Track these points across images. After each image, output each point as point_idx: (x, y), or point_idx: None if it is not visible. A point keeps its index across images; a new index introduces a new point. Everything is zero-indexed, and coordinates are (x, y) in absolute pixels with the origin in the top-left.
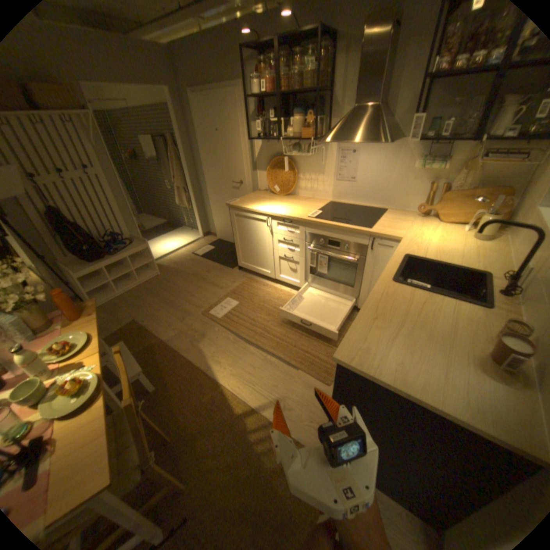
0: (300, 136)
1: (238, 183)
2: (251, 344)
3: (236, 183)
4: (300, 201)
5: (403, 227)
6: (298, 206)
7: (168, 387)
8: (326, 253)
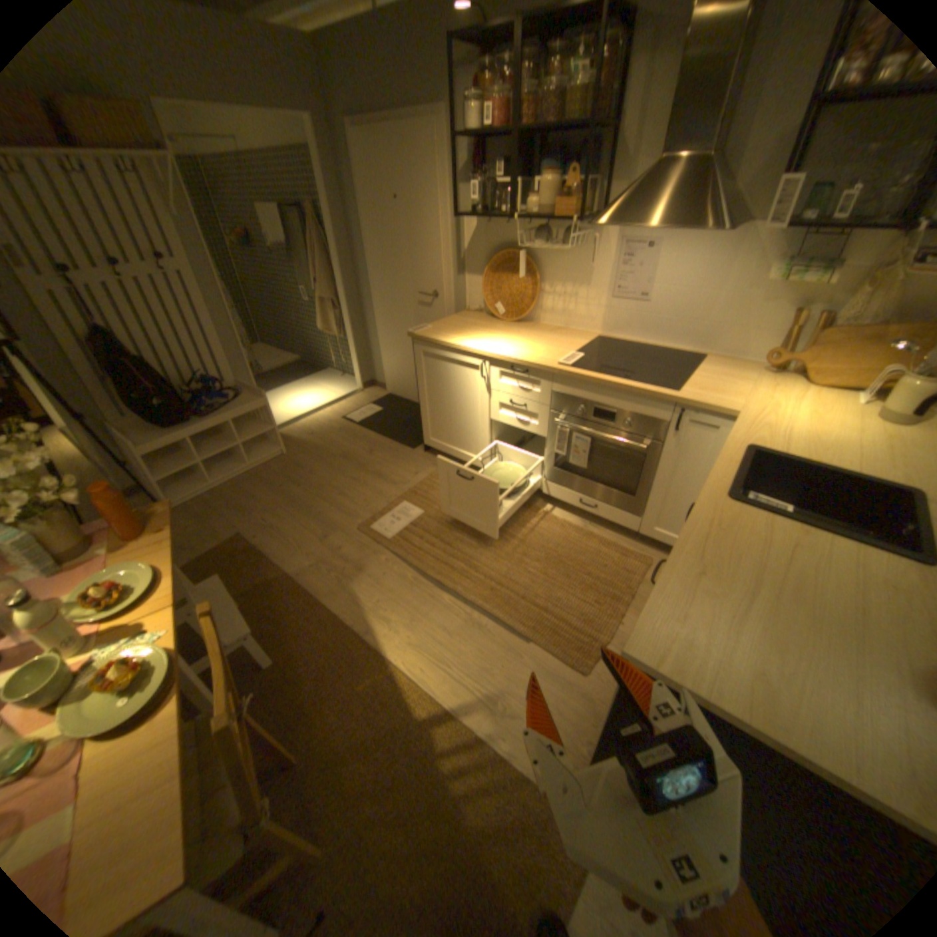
0: (550, 214)
1: (429, 296)
2: (445, 589)
3: (426, 295)
4: (543, 334)
5: (738, 390)
6: (540, 342)
7: (297, 660)
8: (589, 432)
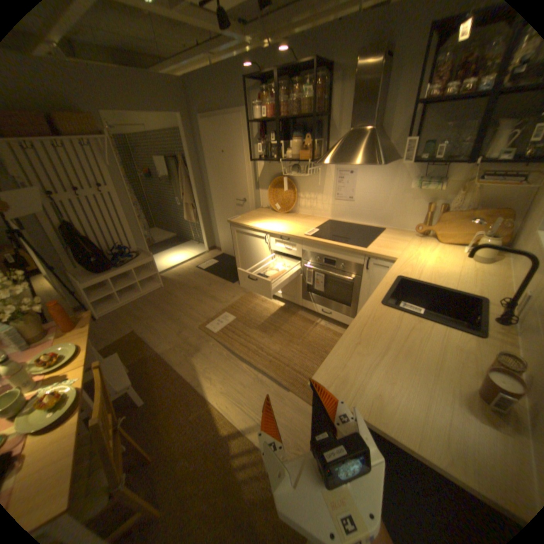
0: (299, 158)
1: (241, 201)
2: (243, 361)
3: (239, 201)
4: (299, 219)
5: (399, 247)
6: (297, 223)
7: (157, 403)
8: (322, 271)
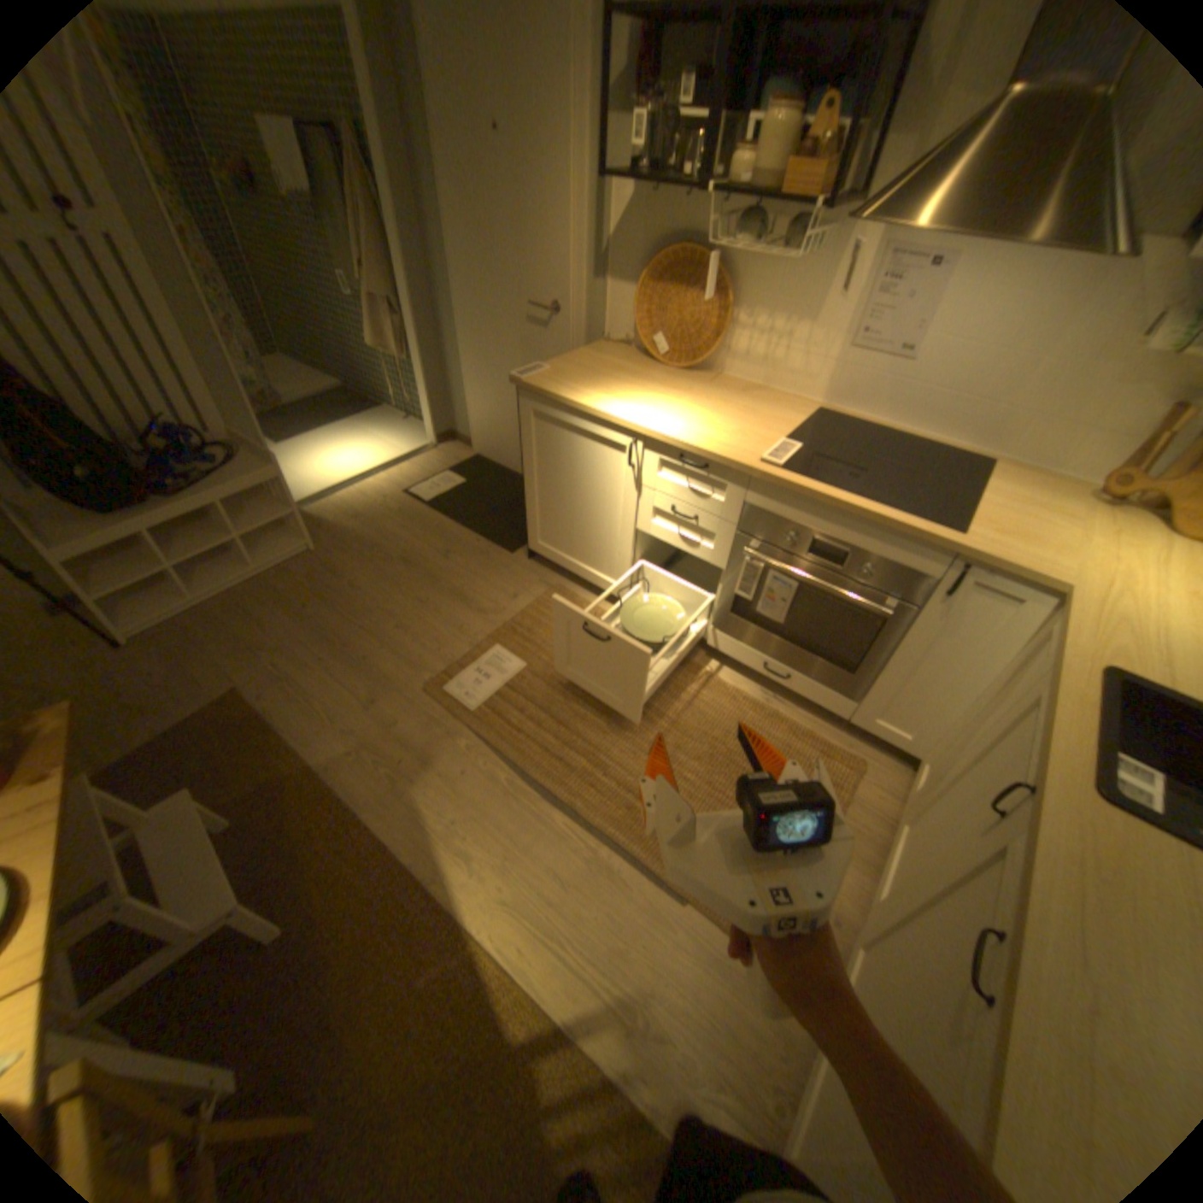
0: (768, 185)
1: (546, 309)
2: (558, 803)
3: (541, 308)
4: (731, 397)
5: (1062, 538)
6: (728, 412)
7: (322, 929)
8: (801, 577)
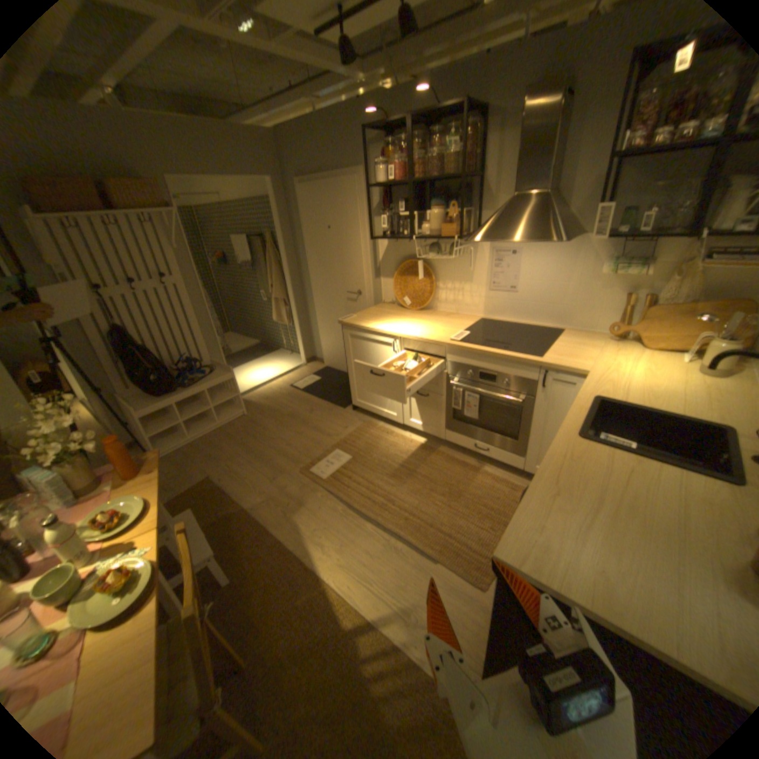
0: (439, 234)
1: (355, 294)
2: (368, 519)
3: (352, 293)
4: (439, 318)
5: (589, 355)
6: (437, 324)
7: (249, 580)
8: (477, 391)
